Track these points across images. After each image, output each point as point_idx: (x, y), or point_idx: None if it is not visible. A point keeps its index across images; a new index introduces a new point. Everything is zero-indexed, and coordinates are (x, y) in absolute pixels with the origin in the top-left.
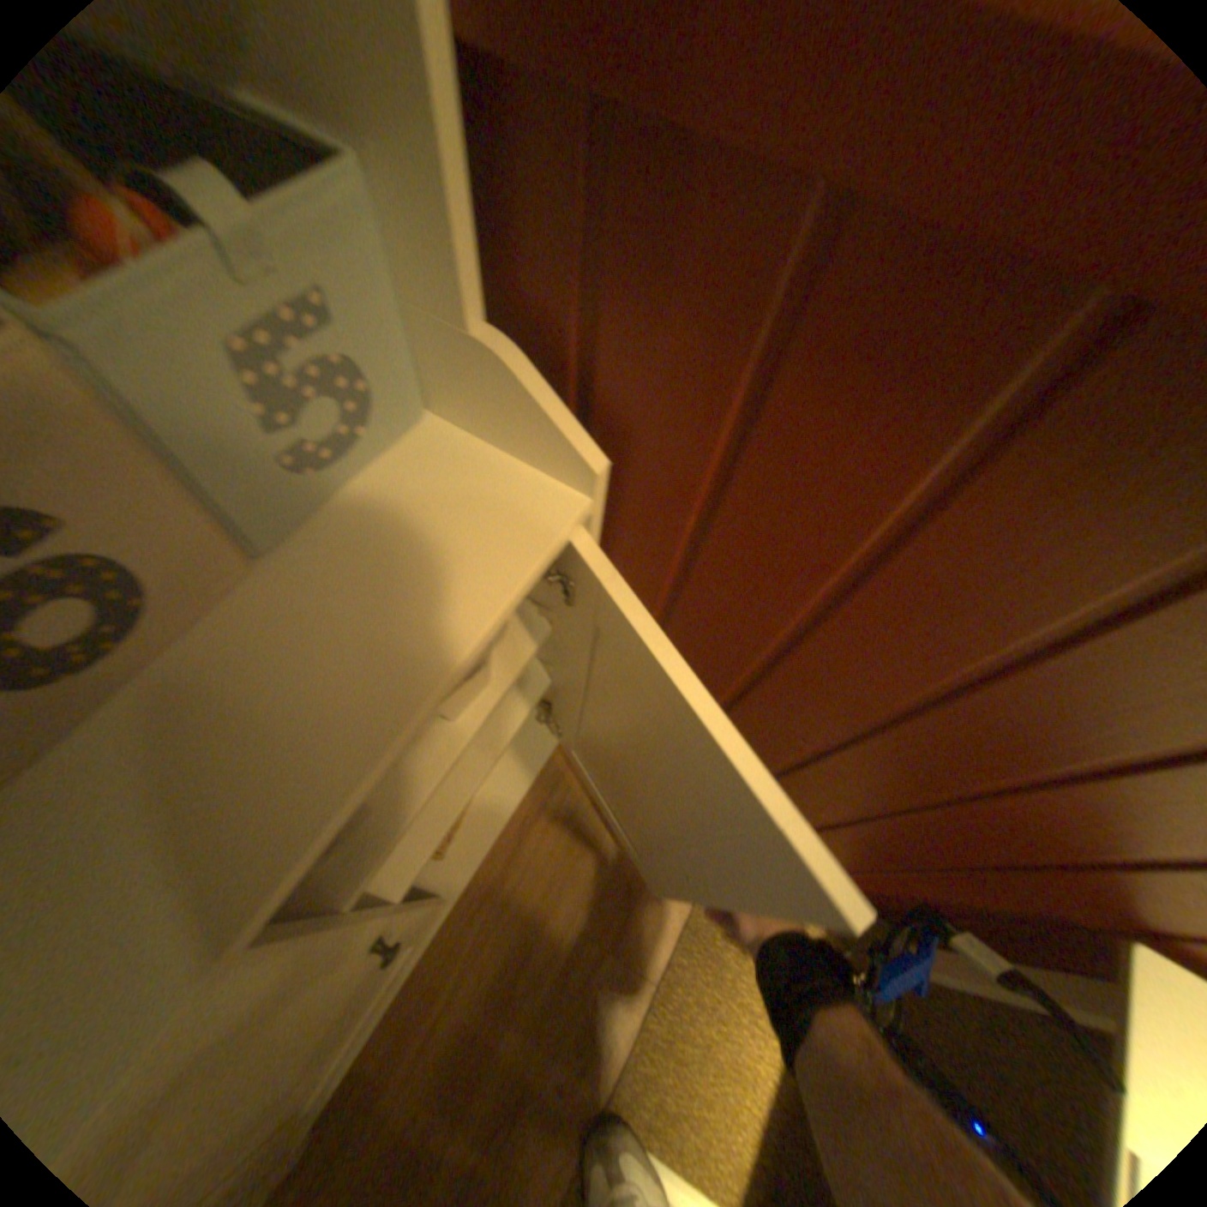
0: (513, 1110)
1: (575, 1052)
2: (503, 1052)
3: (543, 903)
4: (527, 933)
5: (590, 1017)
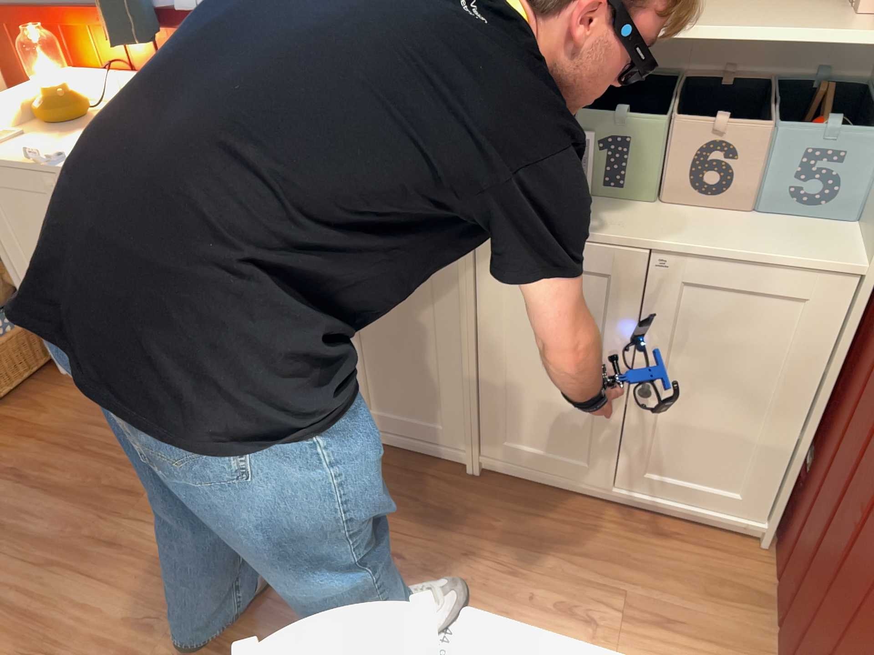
0: (514, 566)
1: (553, 597)
2: (539, 553)
3: (630, 555)
4: (607, 550)
5: (576, 603)
